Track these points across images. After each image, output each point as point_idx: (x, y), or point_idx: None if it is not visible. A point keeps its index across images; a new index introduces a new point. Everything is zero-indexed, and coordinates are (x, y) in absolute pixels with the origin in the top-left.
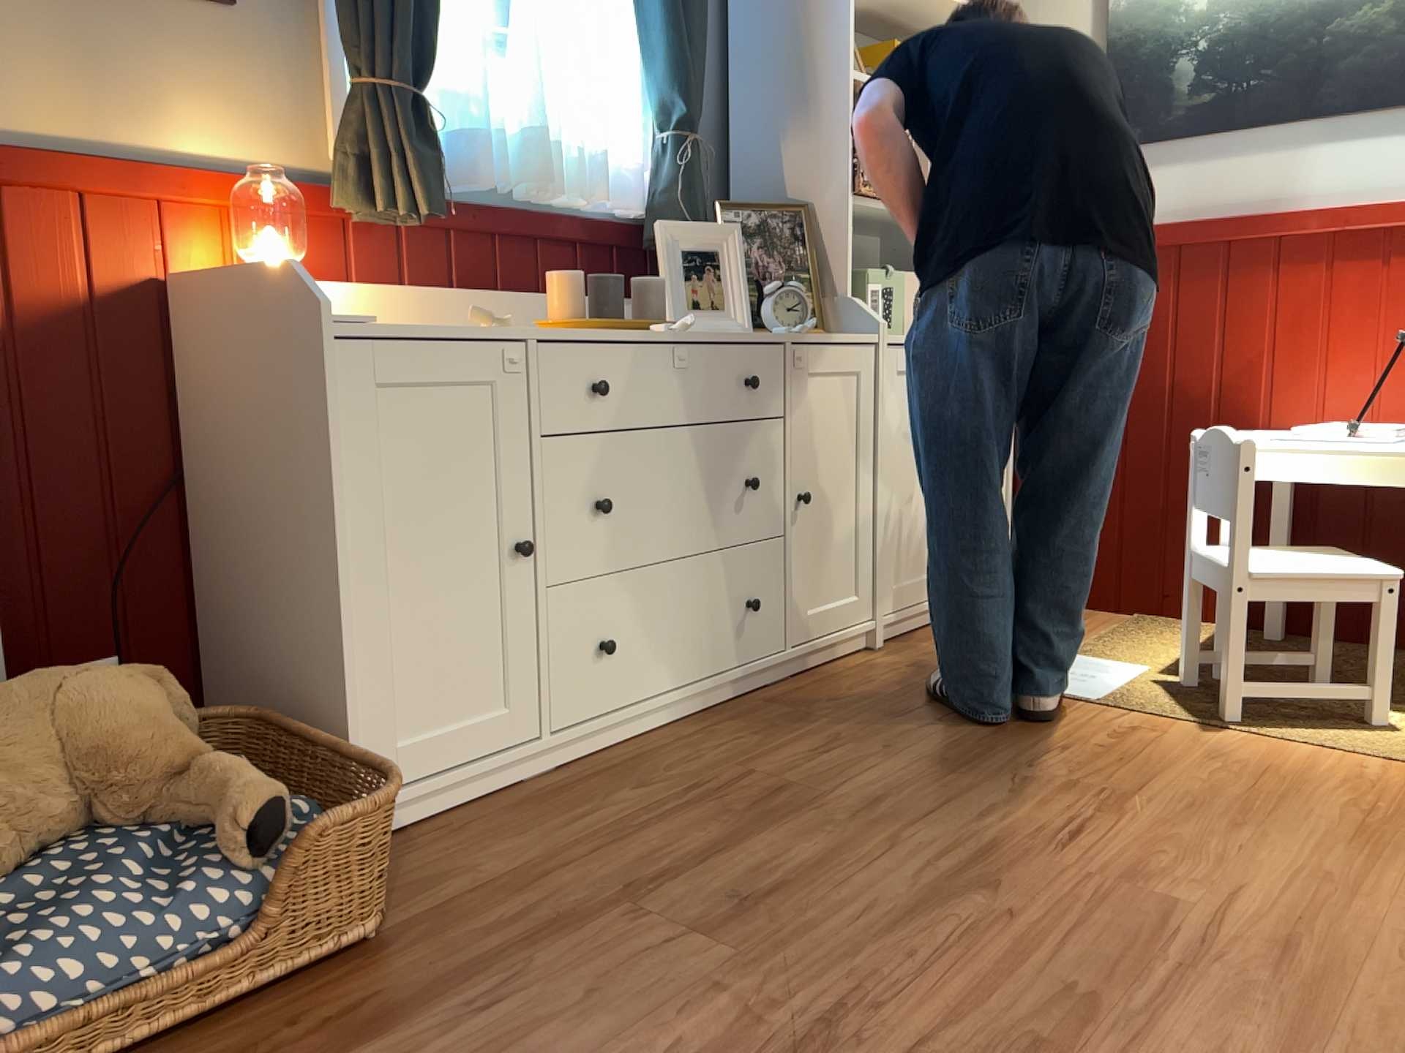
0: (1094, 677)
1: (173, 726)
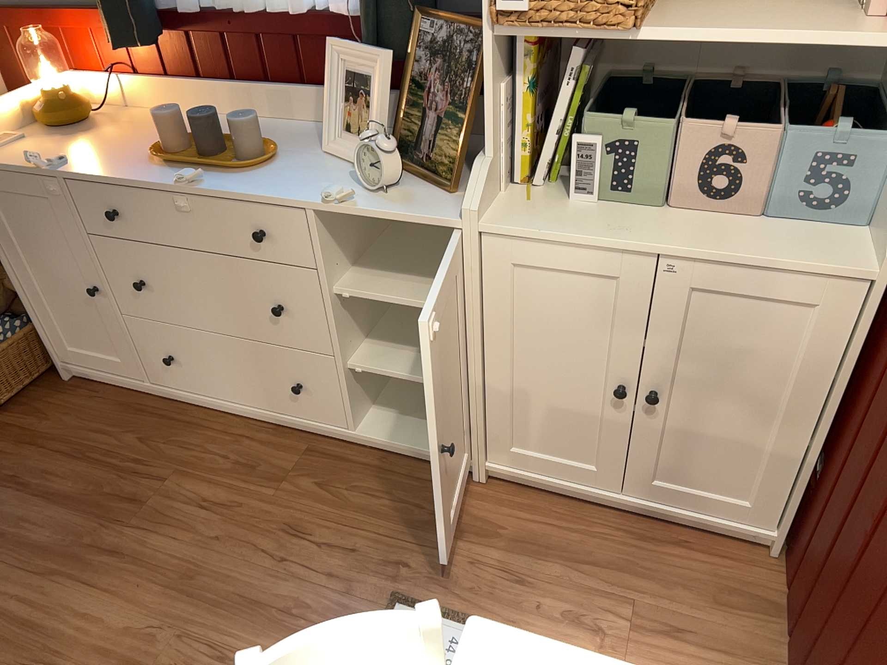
0: None
1: (0, 301)
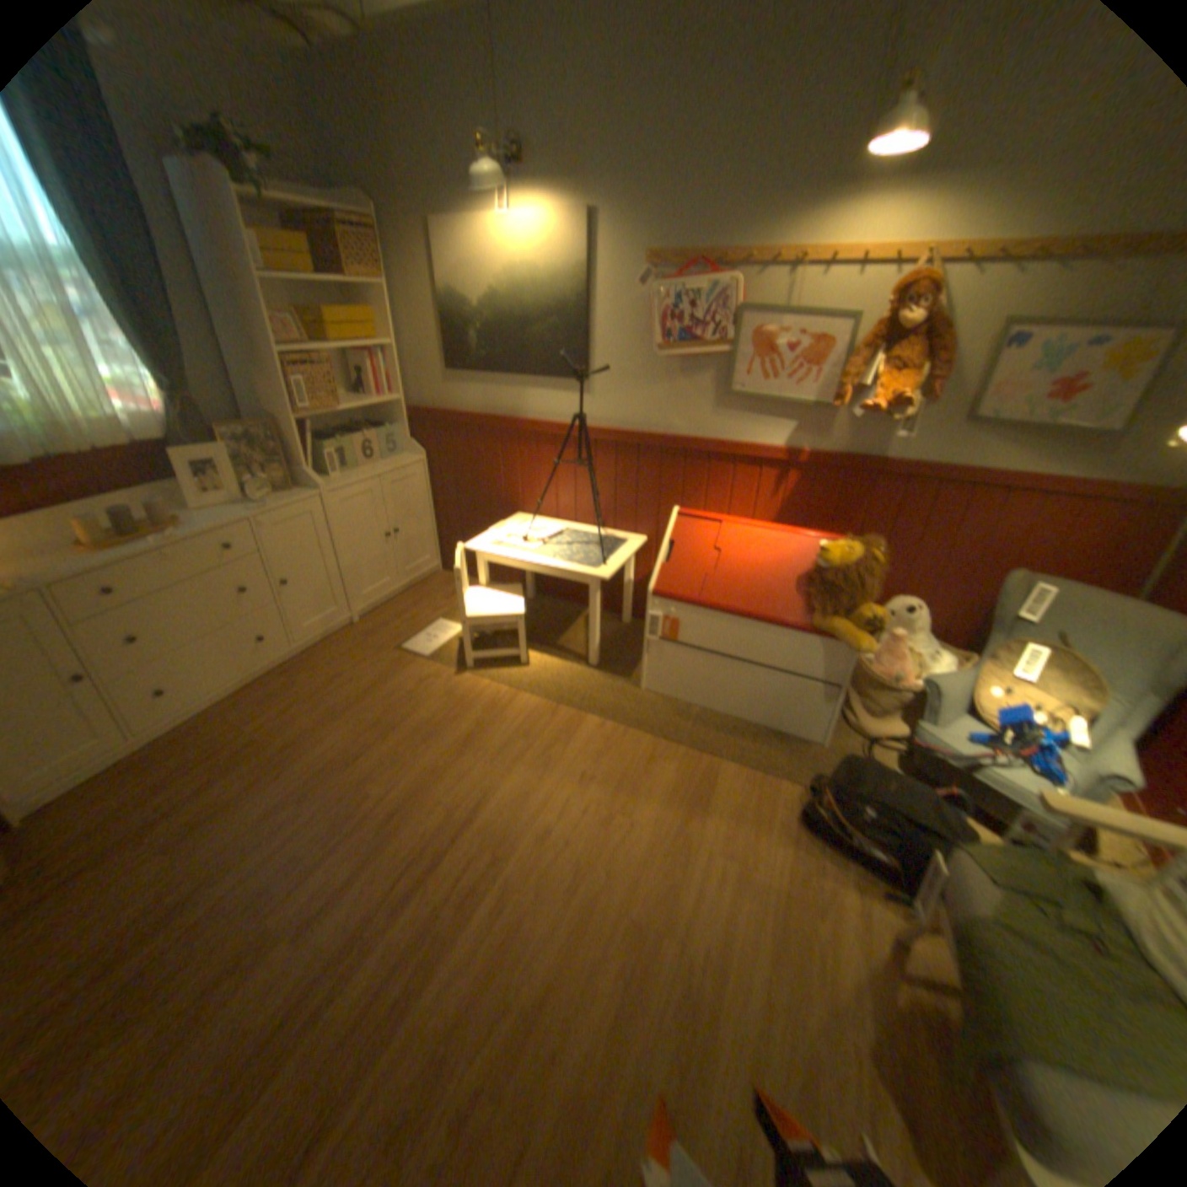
0: (436, 638)
1: None
